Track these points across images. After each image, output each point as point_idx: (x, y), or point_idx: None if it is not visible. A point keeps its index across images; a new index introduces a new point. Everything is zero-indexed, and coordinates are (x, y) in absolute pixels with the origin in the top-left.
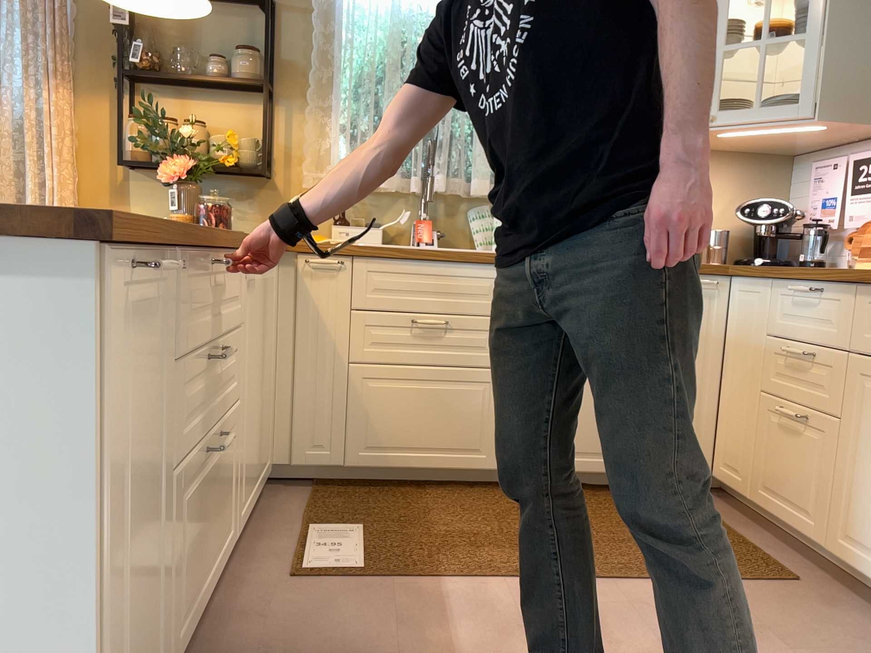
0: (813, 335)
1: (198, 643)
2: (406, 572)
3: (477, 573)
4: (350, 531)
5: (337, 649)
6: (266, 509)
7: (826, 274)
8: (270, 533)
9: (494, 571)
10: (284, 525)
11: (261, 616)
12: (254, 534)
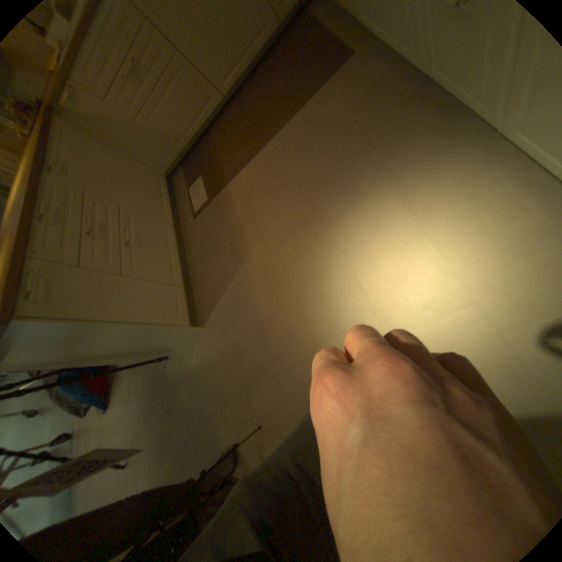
0: None
1: (189, 257)
2: (219, 188)
3: (237, 170)
4: (200, 180)
5: (214, 236)
6: (178, 190)
7: None
8: (184, 201)
9: (241, 164)
10: (185, 194)
11: (196, 238)
12: (181, 206)
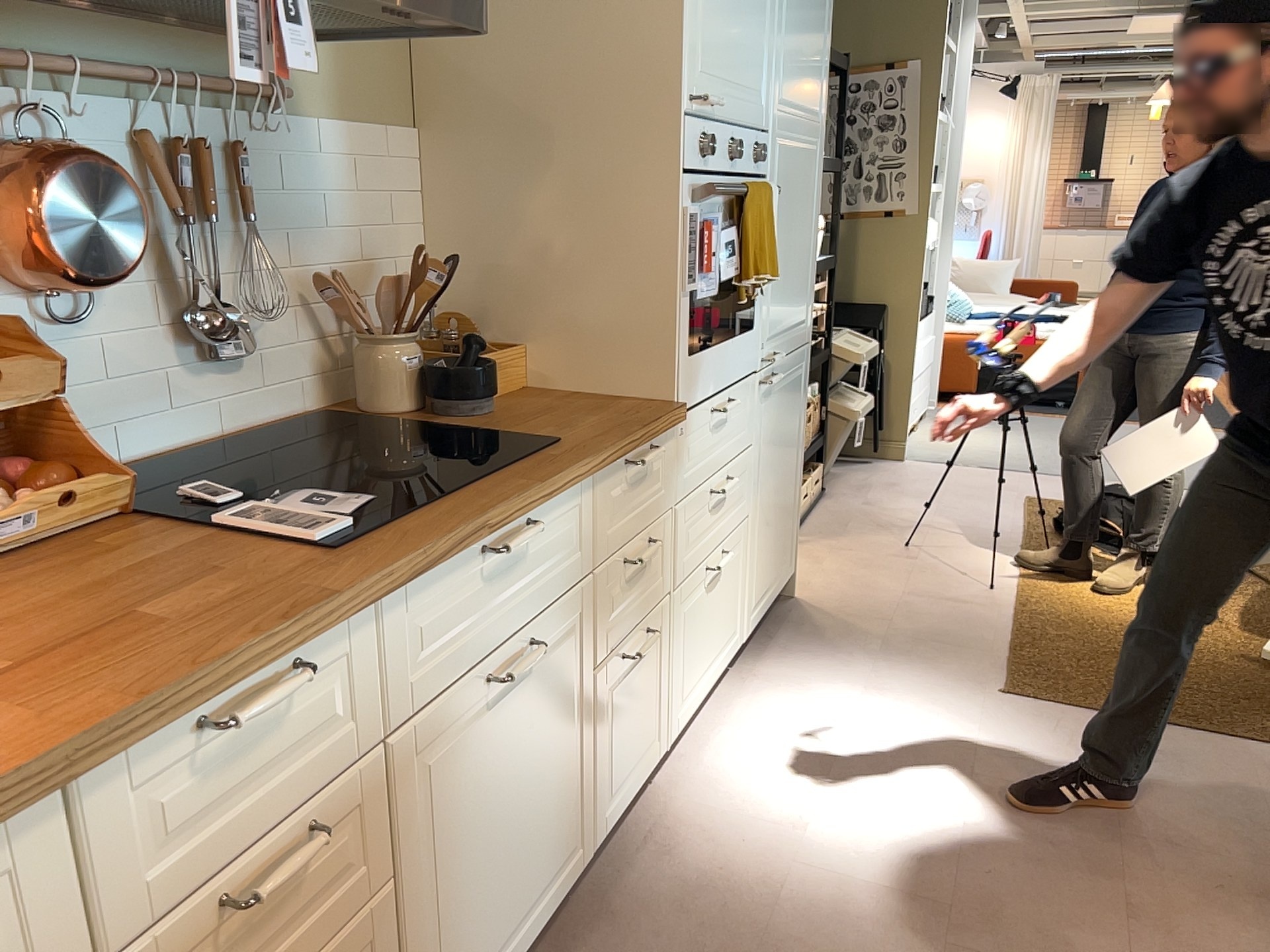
0: (280, 798)
1: None
2: None
3: None
4: None
5: None
6: None
7: (319, 615)
8: None
9: None
10: None
11: None
12: None
